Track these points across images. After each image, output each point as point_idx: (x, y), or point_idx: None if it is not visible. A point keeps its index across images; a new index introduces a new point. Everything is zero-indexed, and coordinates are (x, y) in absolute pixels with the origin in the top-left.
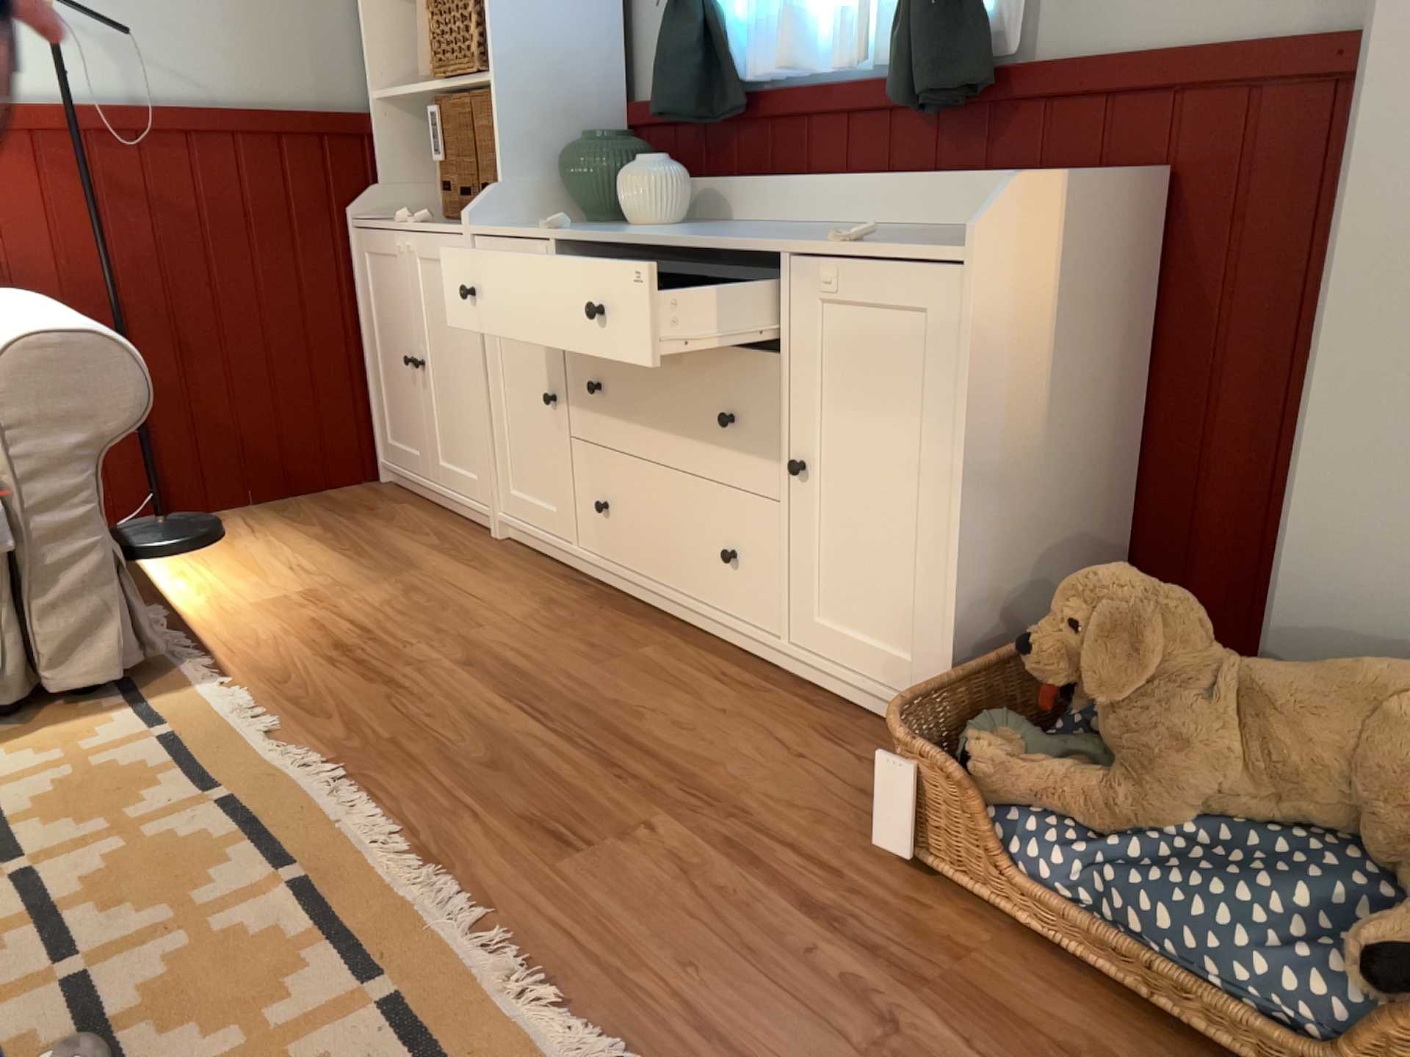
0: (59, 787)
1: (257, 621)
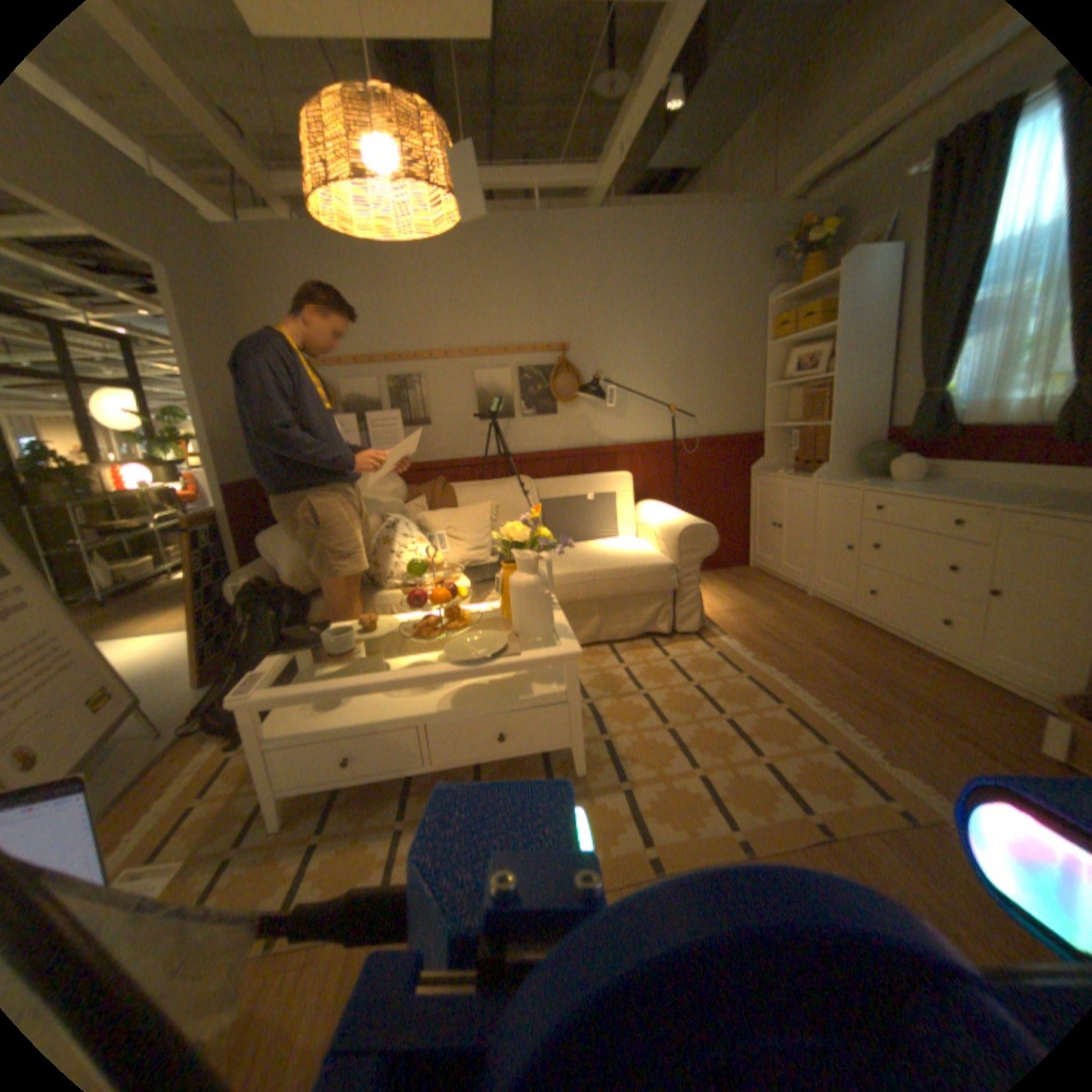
0: (691, 663)
1: (727, 617)
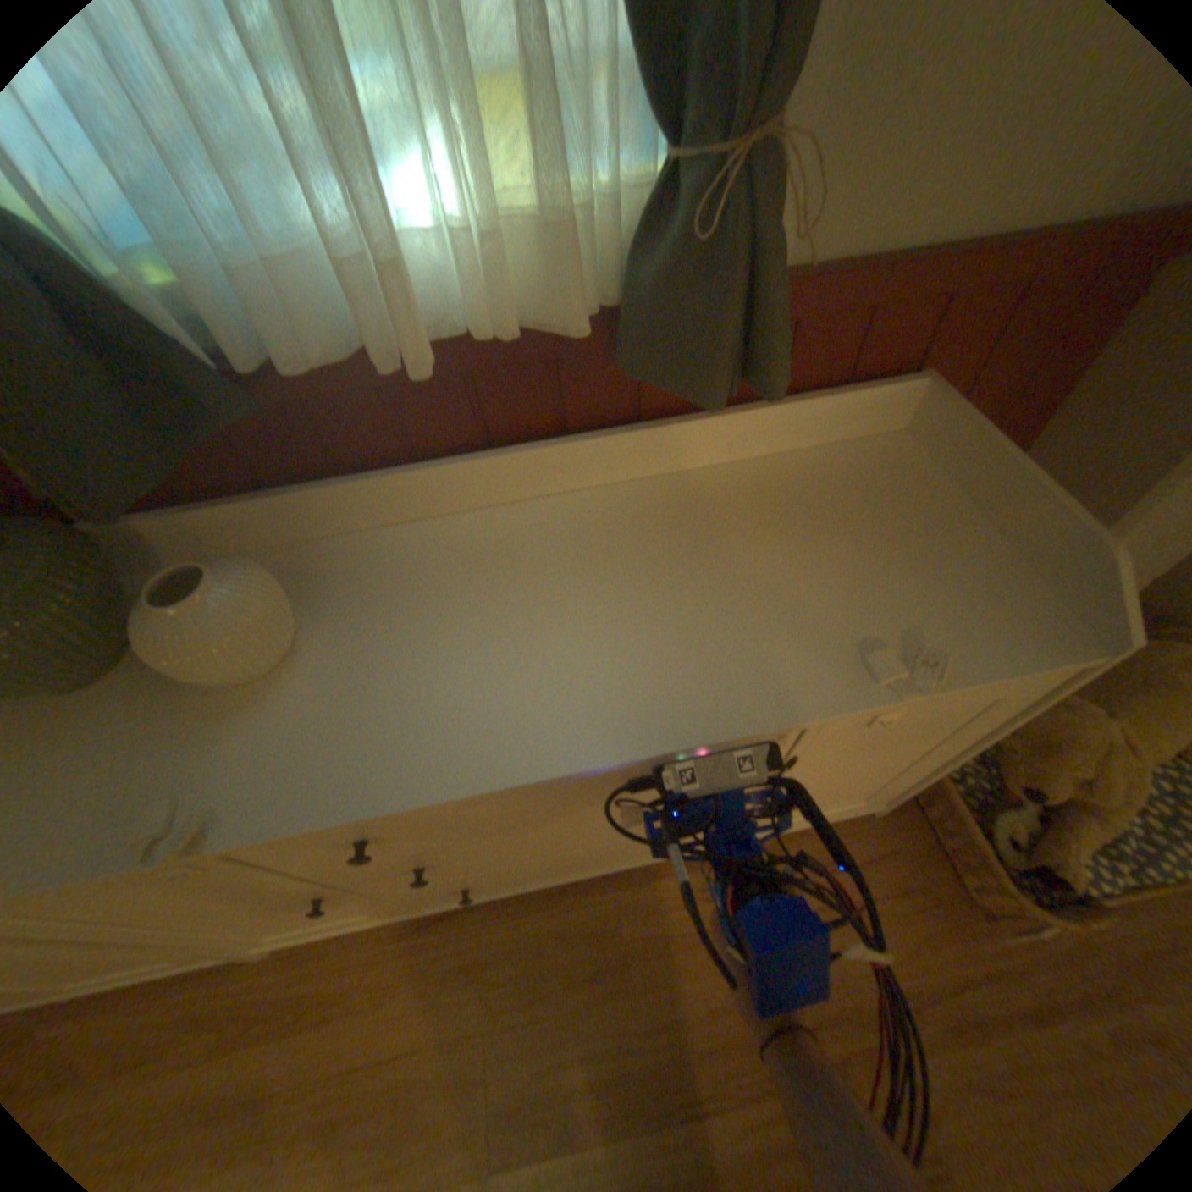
0: None
1: None
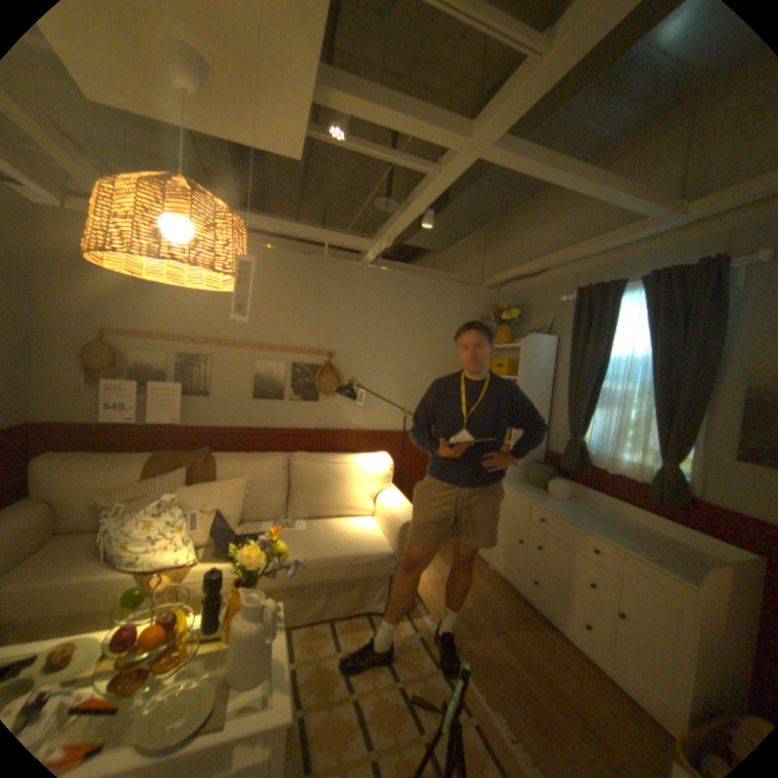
0: (400, 654)
1: (431, 591)
